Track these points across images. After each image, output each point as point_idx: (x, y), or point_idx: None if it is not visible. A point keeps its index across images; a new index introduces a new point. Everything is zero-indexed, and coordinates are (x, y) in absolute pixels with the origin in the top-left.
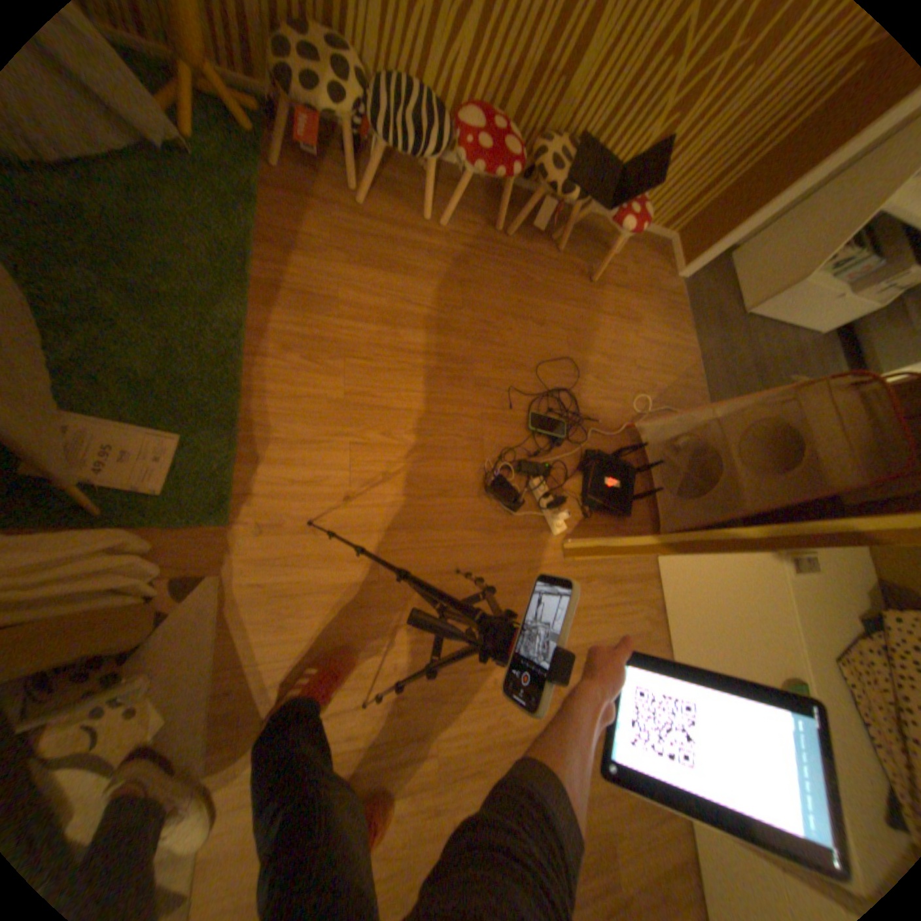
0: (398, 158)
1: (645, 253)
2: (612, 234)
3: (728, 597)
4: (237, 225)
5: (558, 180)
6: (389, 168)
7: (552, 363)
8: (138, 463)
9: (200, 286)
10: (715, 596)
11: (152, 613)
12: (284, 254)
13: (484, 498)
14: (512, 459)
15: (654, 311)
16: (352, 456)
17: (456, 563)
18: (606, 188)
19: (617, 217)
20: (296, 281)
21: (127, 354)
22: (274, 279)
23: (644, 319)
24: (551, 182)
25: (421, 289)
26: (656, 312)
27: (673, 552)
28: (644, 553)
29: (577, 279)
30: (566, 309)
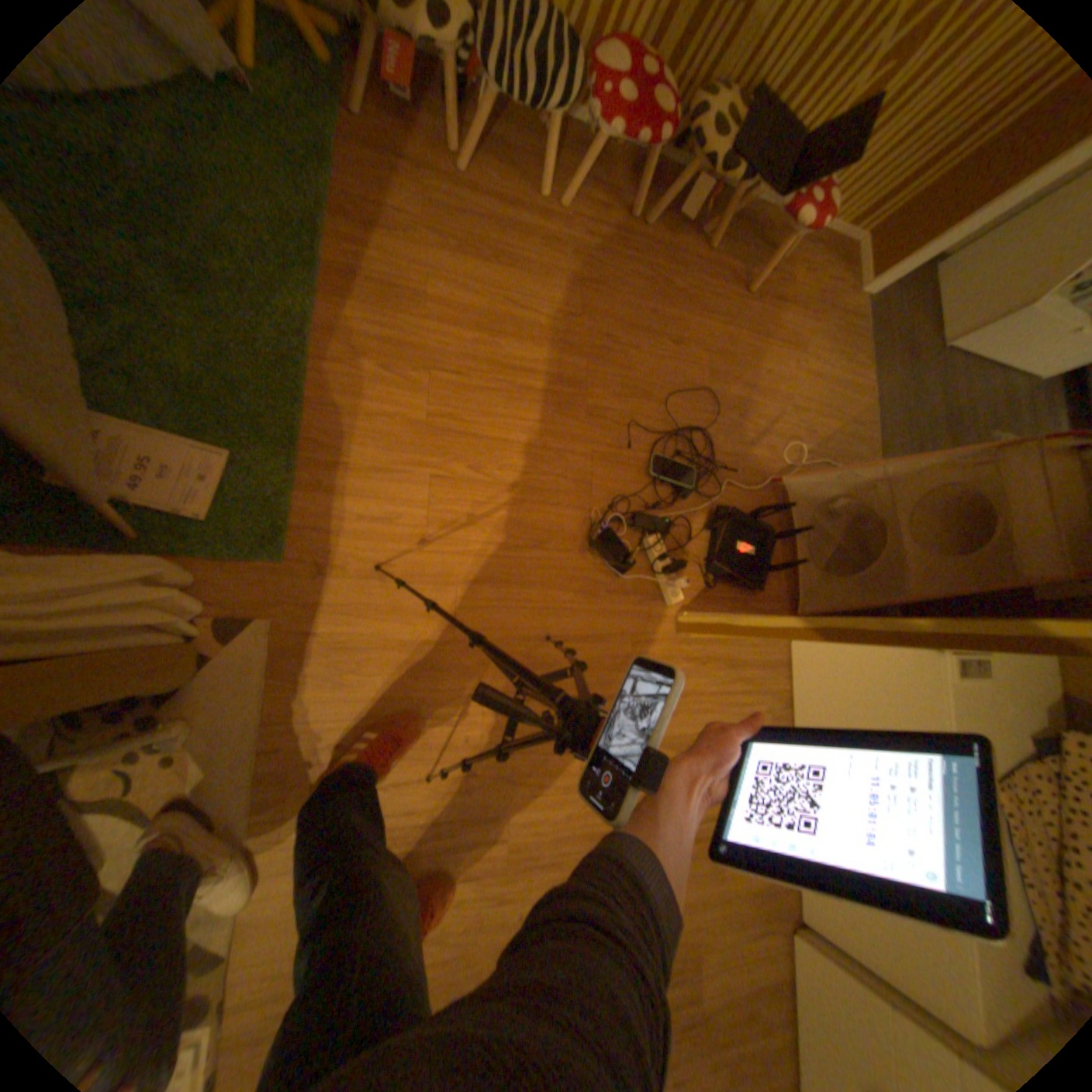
0: (514, 110)
1: (823, 257)
2: (783, 230)
3: (872, 697)
4: (307, 190)
5: (720, 150)
6: (502, 124)
7: (687, 393)
8: (181, 480)
9: (259, 267)
10: (855, 694)
11: (193, 655)
12: (363, 231)
13: (587, 555)
14: (625, 510)
15: (826, 335)
16: (432, 492)
17: (547, 628)
18: (782, 165)
19: (793, 206)
20: (377, 268)
21: (169, 347)
22: (349, 263)
23: (811, 345)
24: (709, 153)
25: (531, 288)
26: (828, 337)
27: (810, 640)
28: (774, 638)
29: (730, 286)
30: (712, 325)
